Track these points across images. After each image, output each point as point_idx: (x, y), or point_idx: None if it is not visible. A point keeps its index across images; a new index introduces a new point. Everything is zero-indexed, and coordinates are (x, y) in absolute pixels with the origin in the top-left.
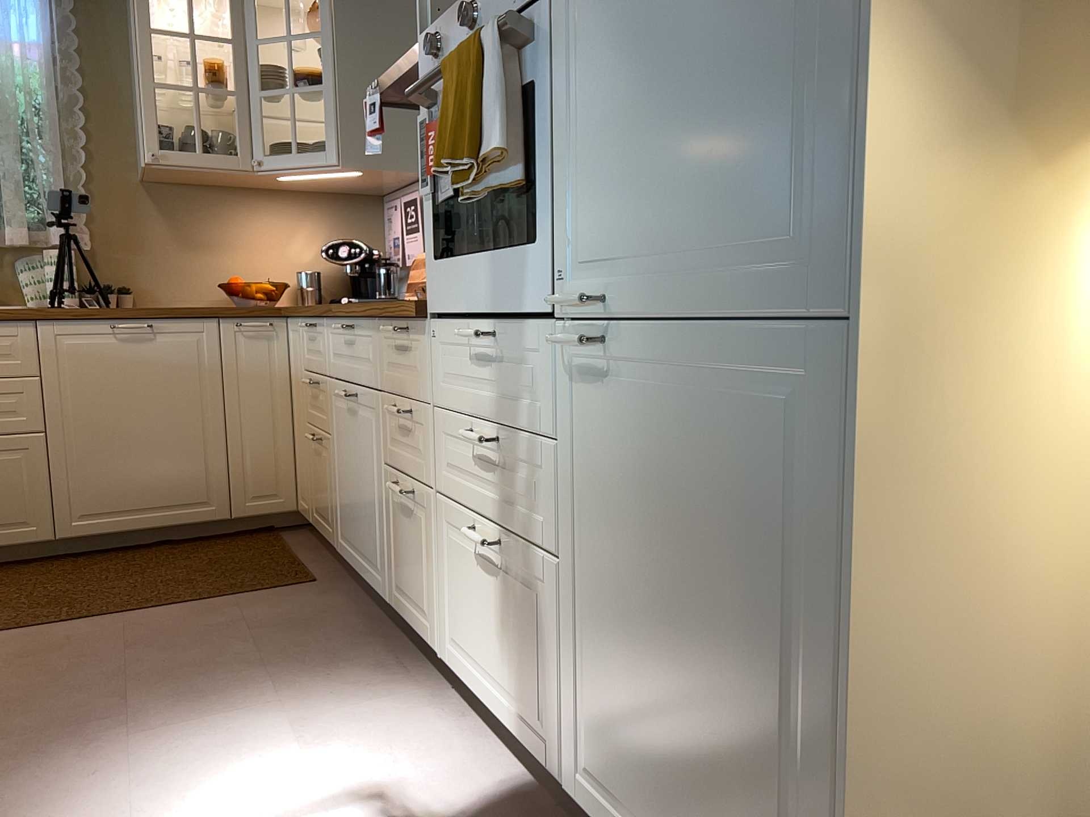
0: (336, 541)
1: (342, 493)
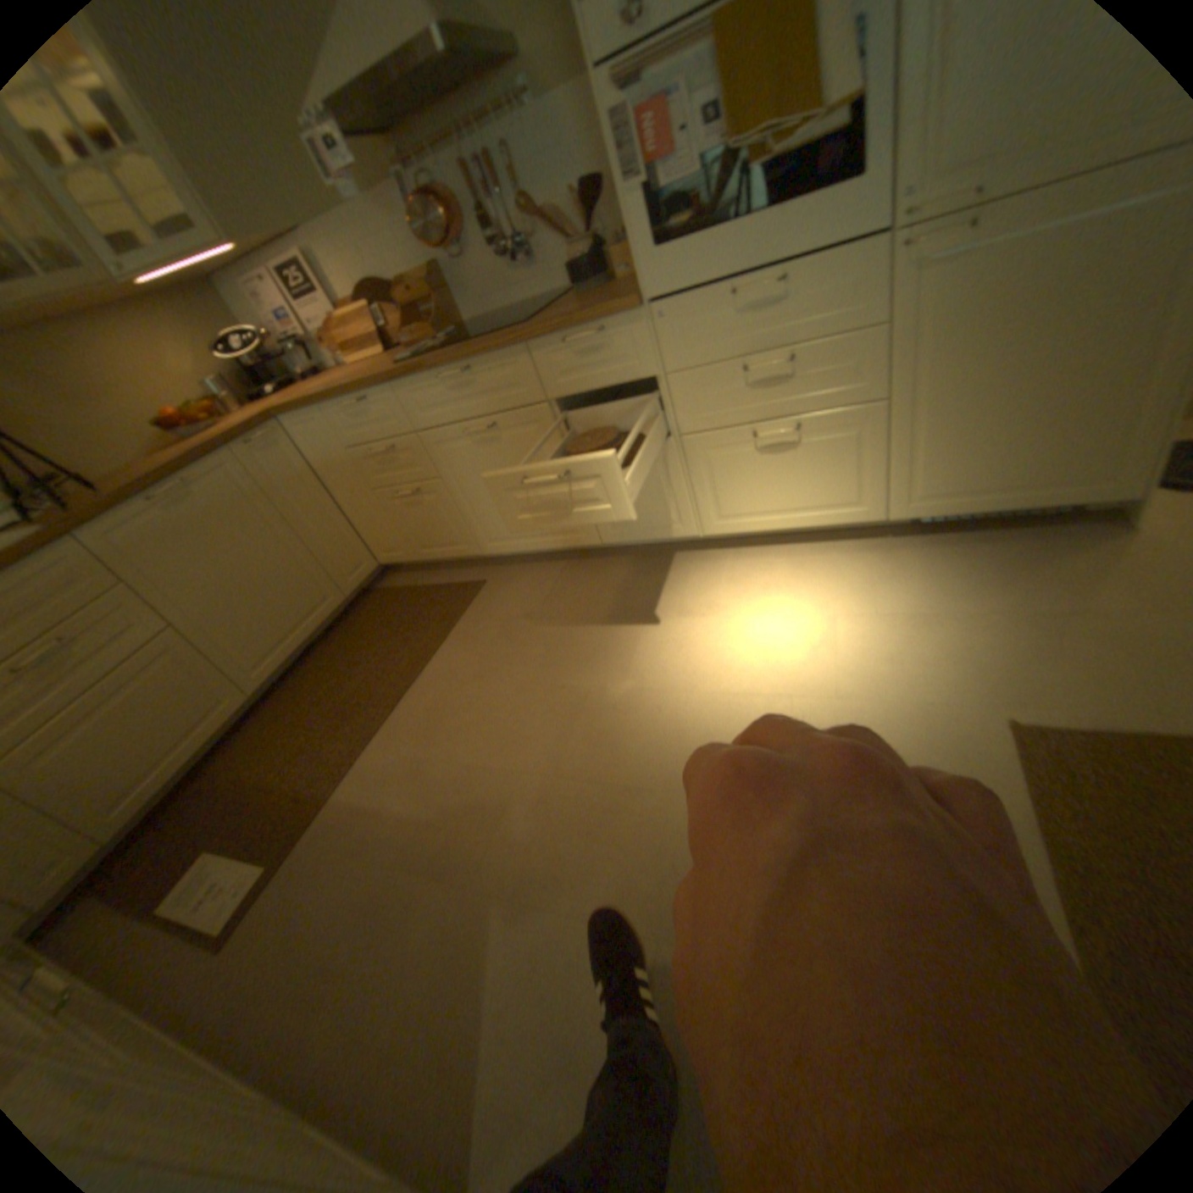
0: (478, 550)
1: (483, 510)
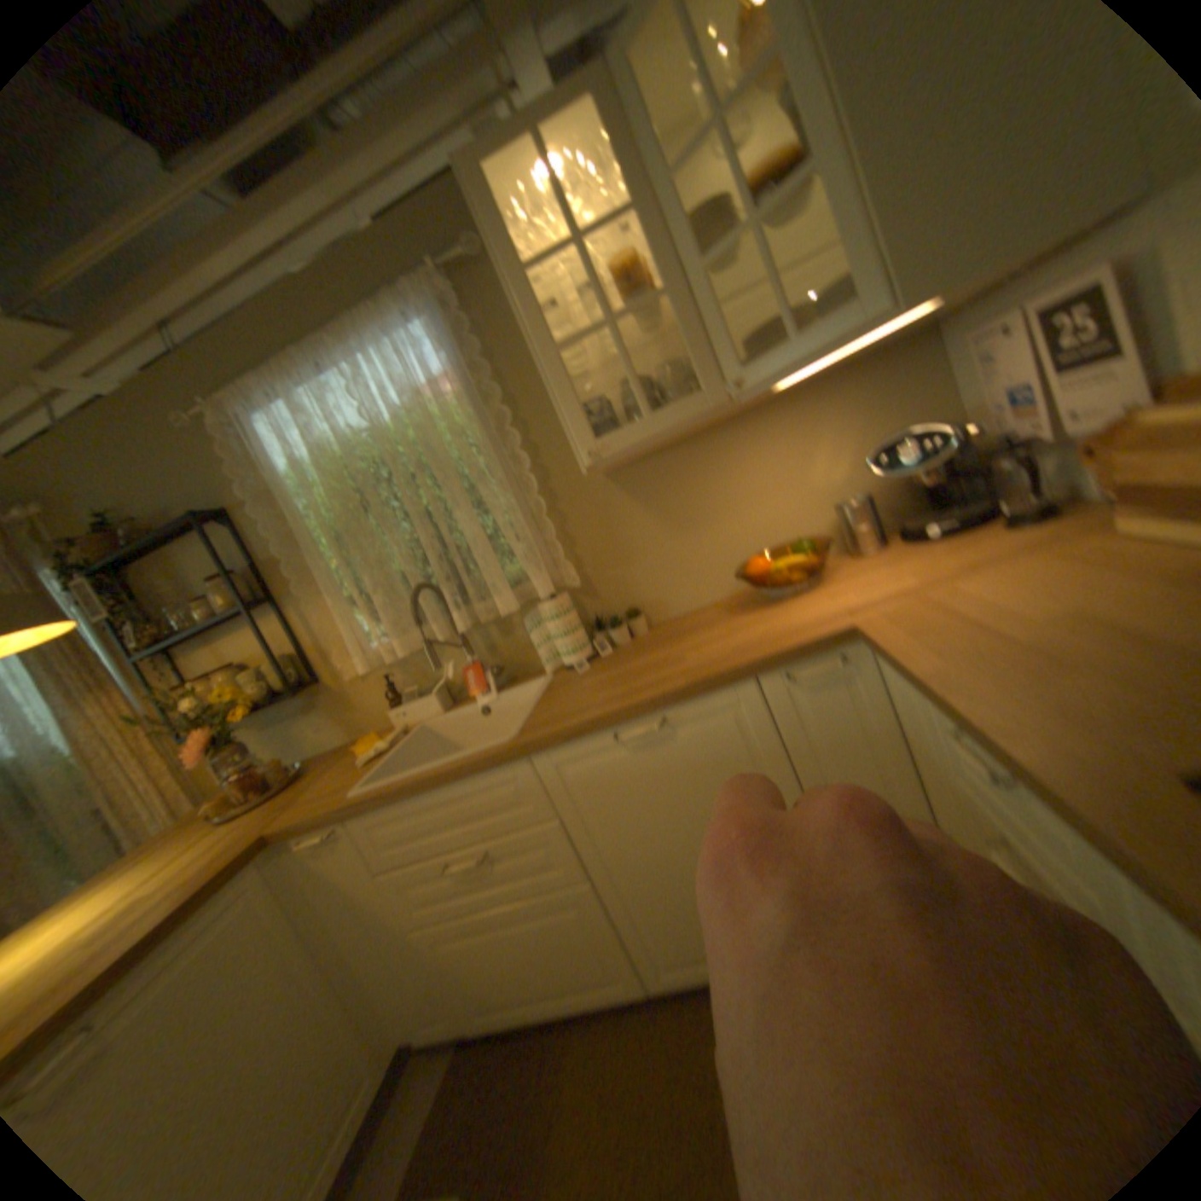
0: None
1: None
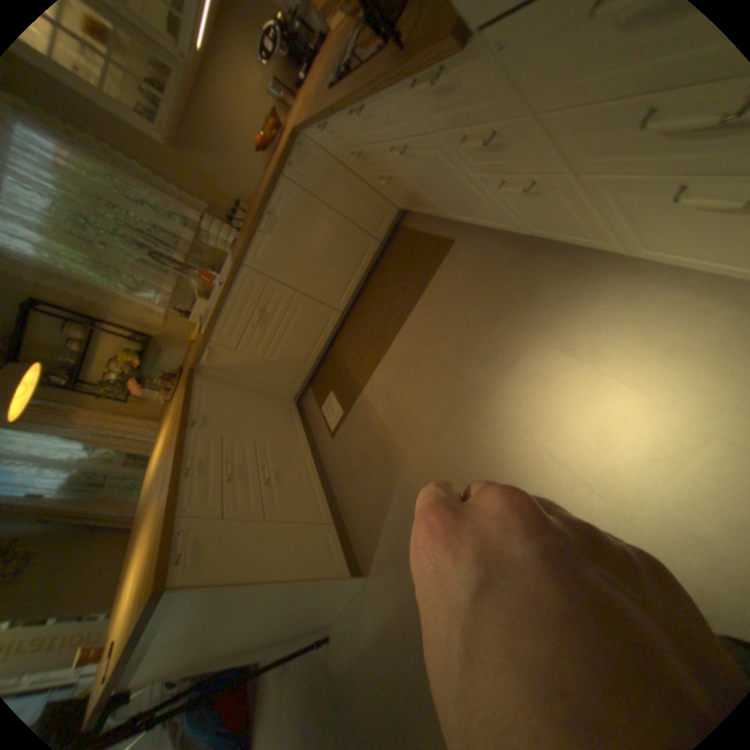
0: (446, 214)
1: (434, 195)
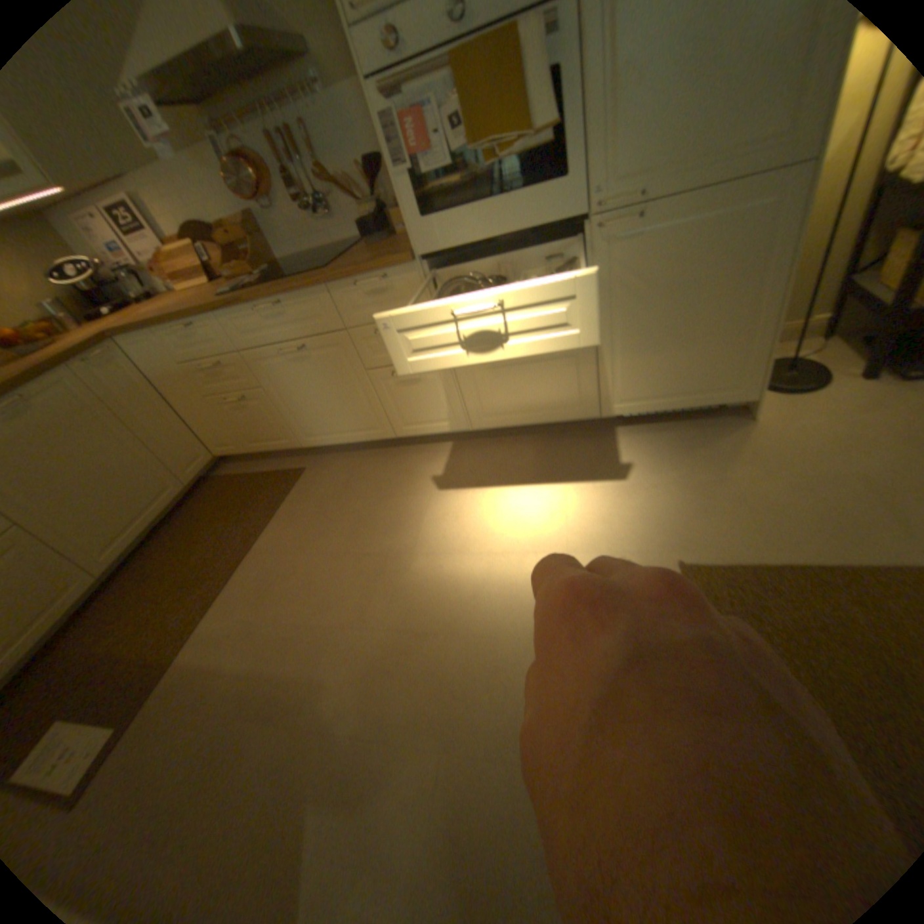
0: (296, 443)
1: (298, 412)
